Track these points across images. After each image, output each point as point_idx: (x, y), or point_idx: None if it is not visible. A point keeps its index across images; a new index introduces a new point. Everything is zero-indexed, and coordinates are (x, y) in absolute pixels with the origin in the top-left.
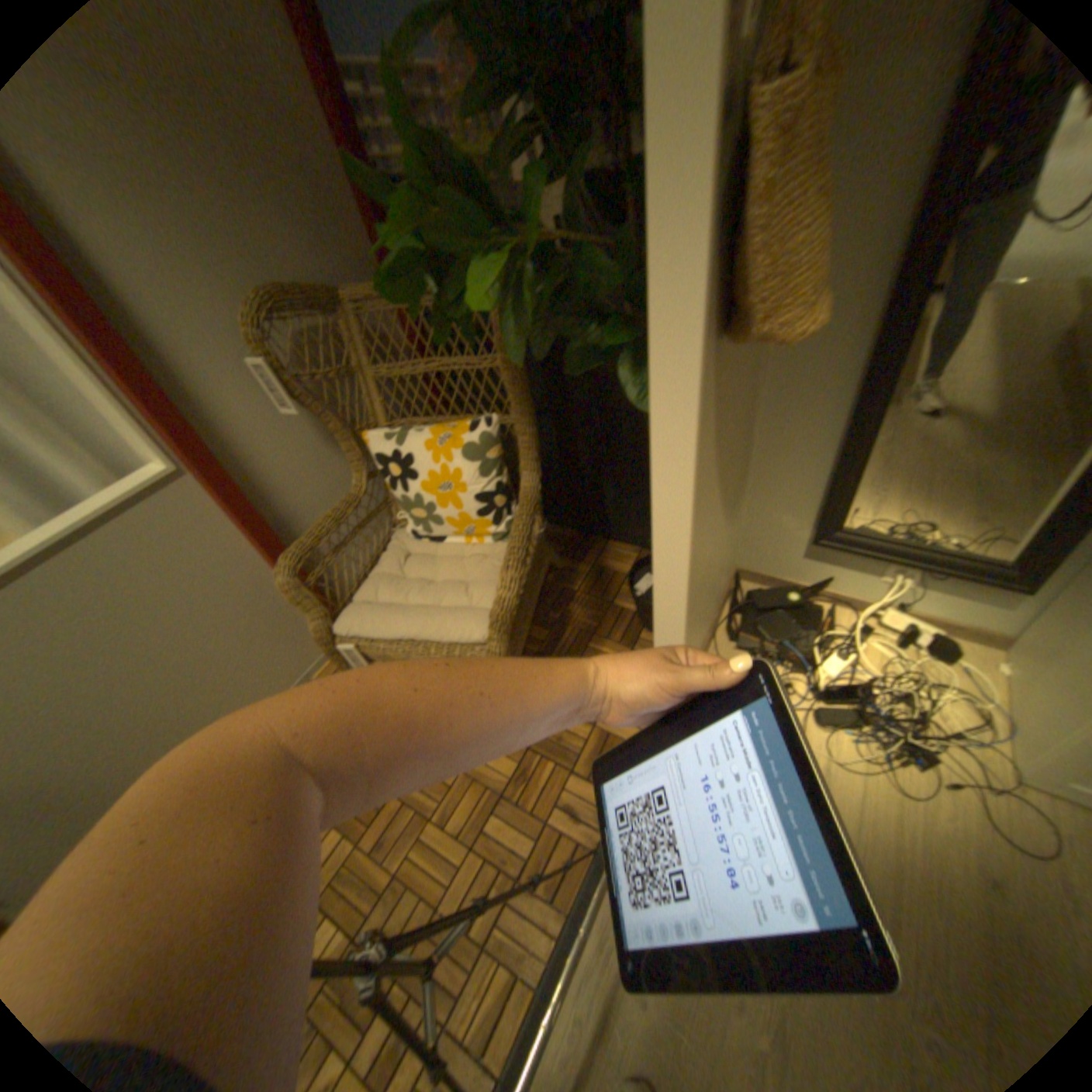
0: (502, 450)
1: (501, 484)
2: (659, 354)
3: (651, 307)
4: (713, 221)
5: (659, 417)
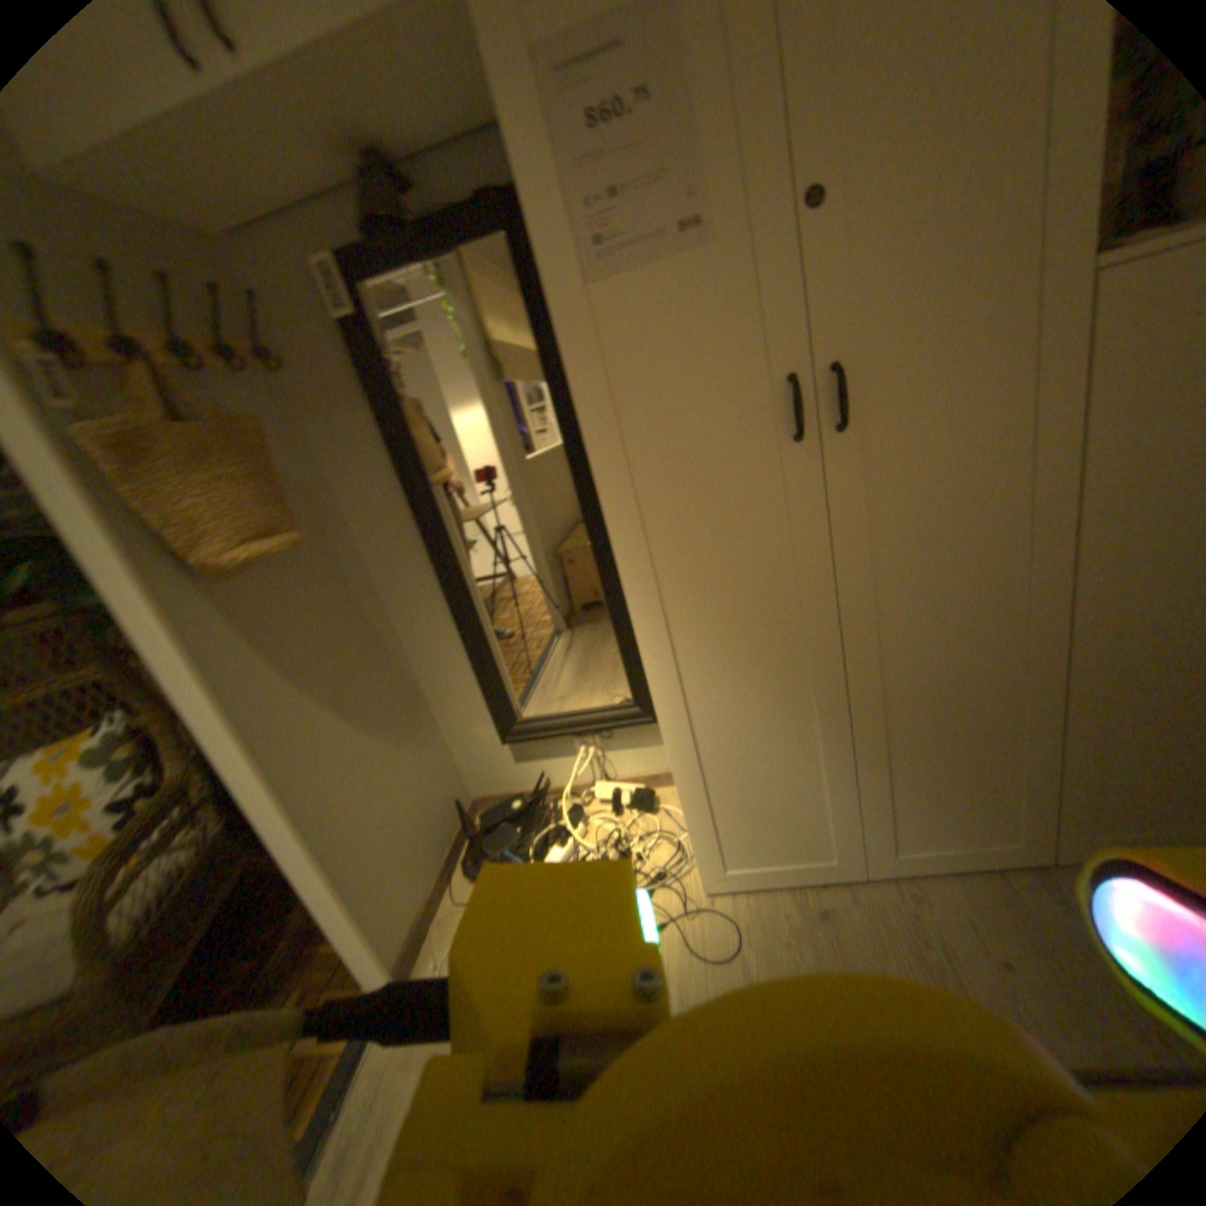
0: (133, 743)
1: (141, 782)
2: (108, 590)
3: (81, 558)
4: (104, 496)
5: (140, 640)
